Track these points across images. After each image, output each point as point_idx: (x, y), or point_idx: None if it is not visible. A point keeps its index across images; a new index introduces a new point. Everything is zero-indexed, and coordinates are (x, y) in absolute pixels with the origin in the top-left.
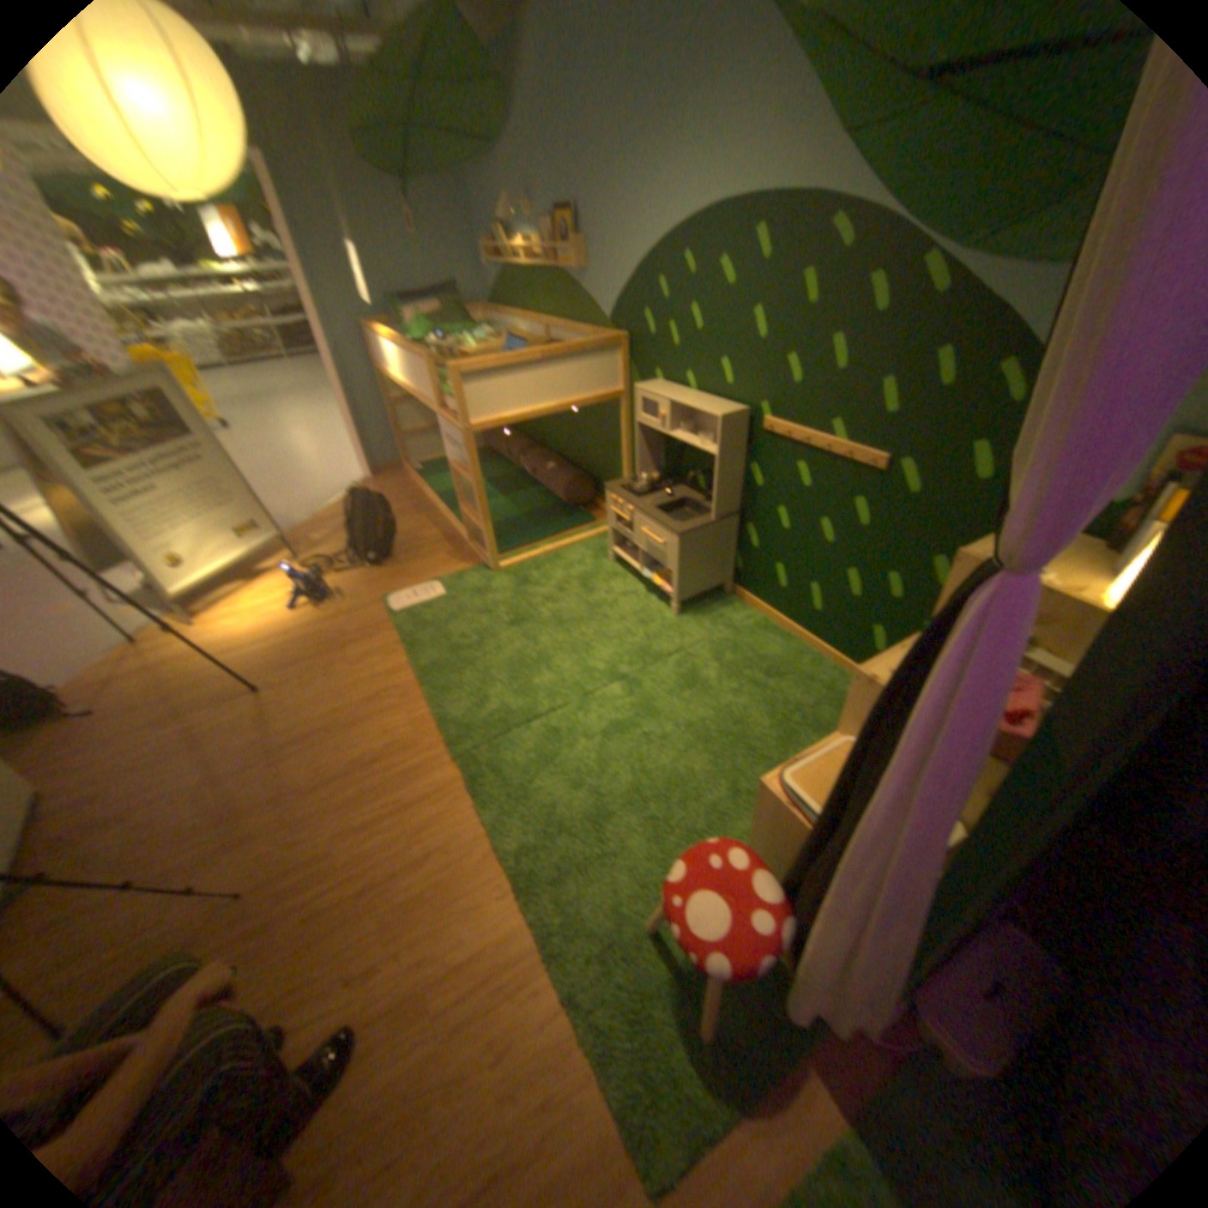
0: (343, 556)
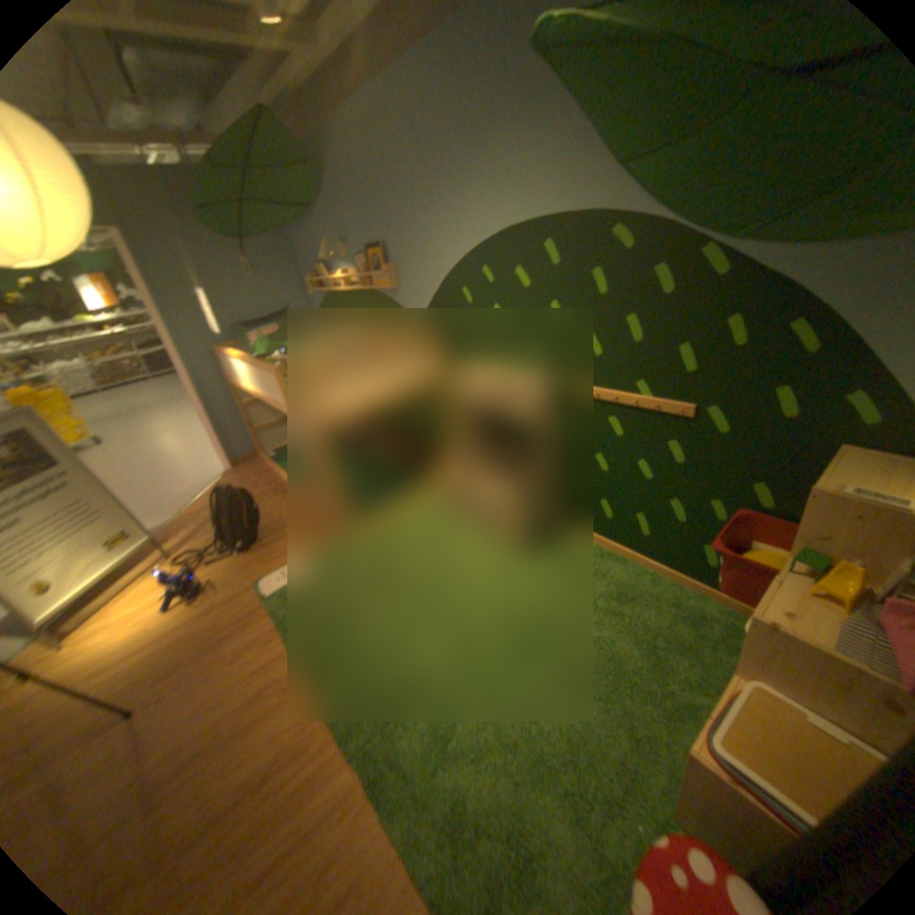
0: (211, 544)
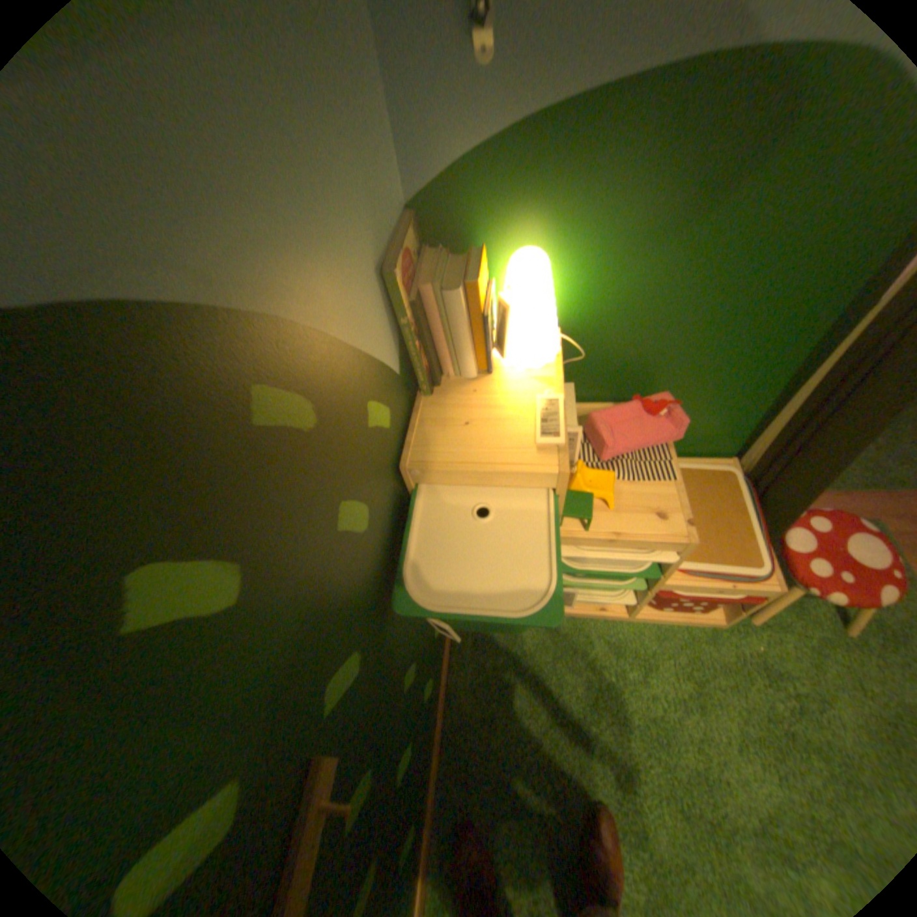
0: None
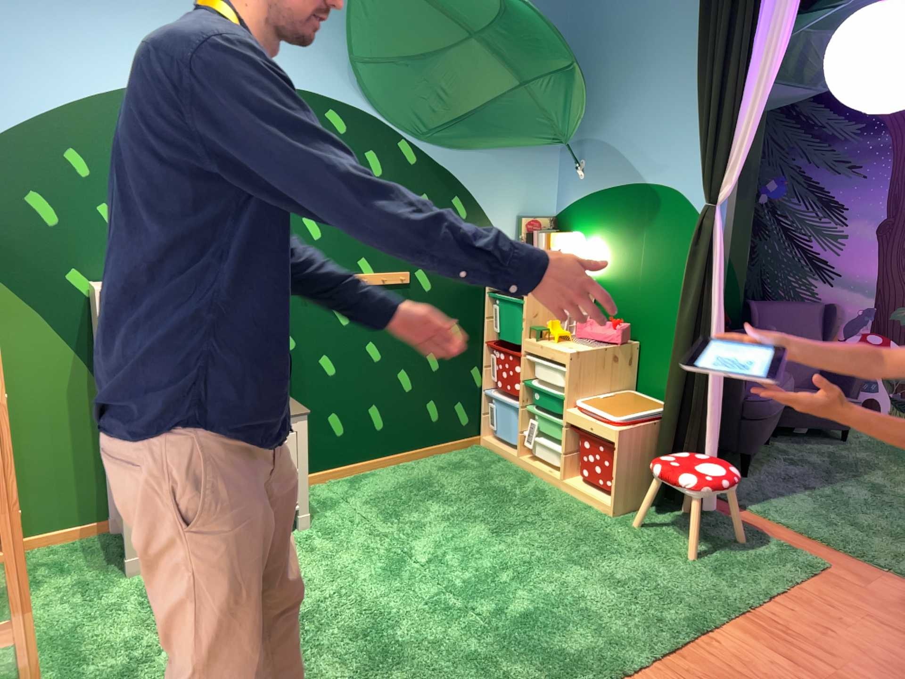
0: None
